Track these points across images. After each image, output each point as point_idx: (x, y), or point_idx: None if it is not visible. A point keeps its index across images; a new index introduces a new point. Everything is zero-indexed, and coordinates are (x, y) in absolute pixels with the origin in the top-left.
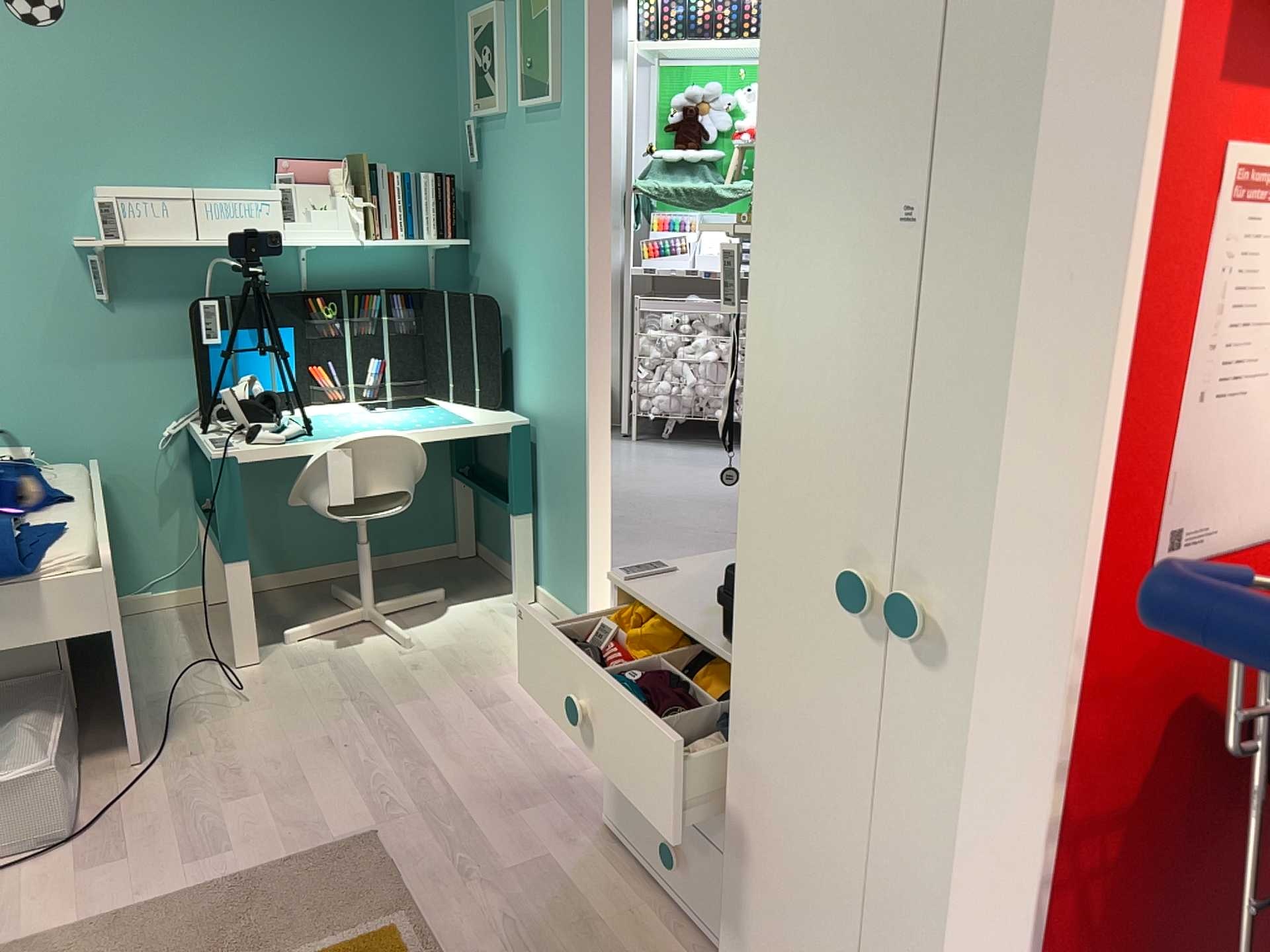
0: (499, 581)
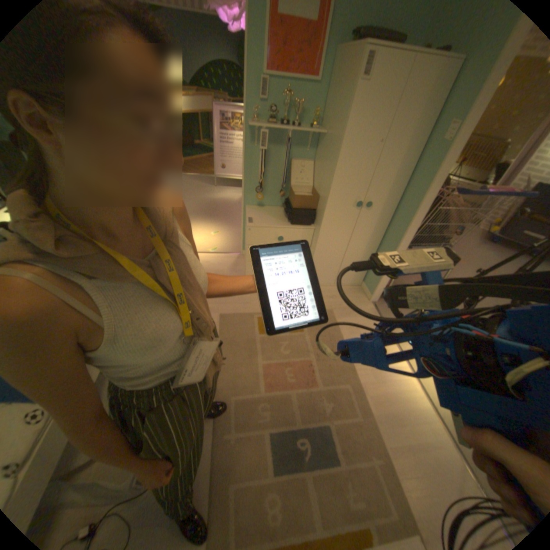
0: None
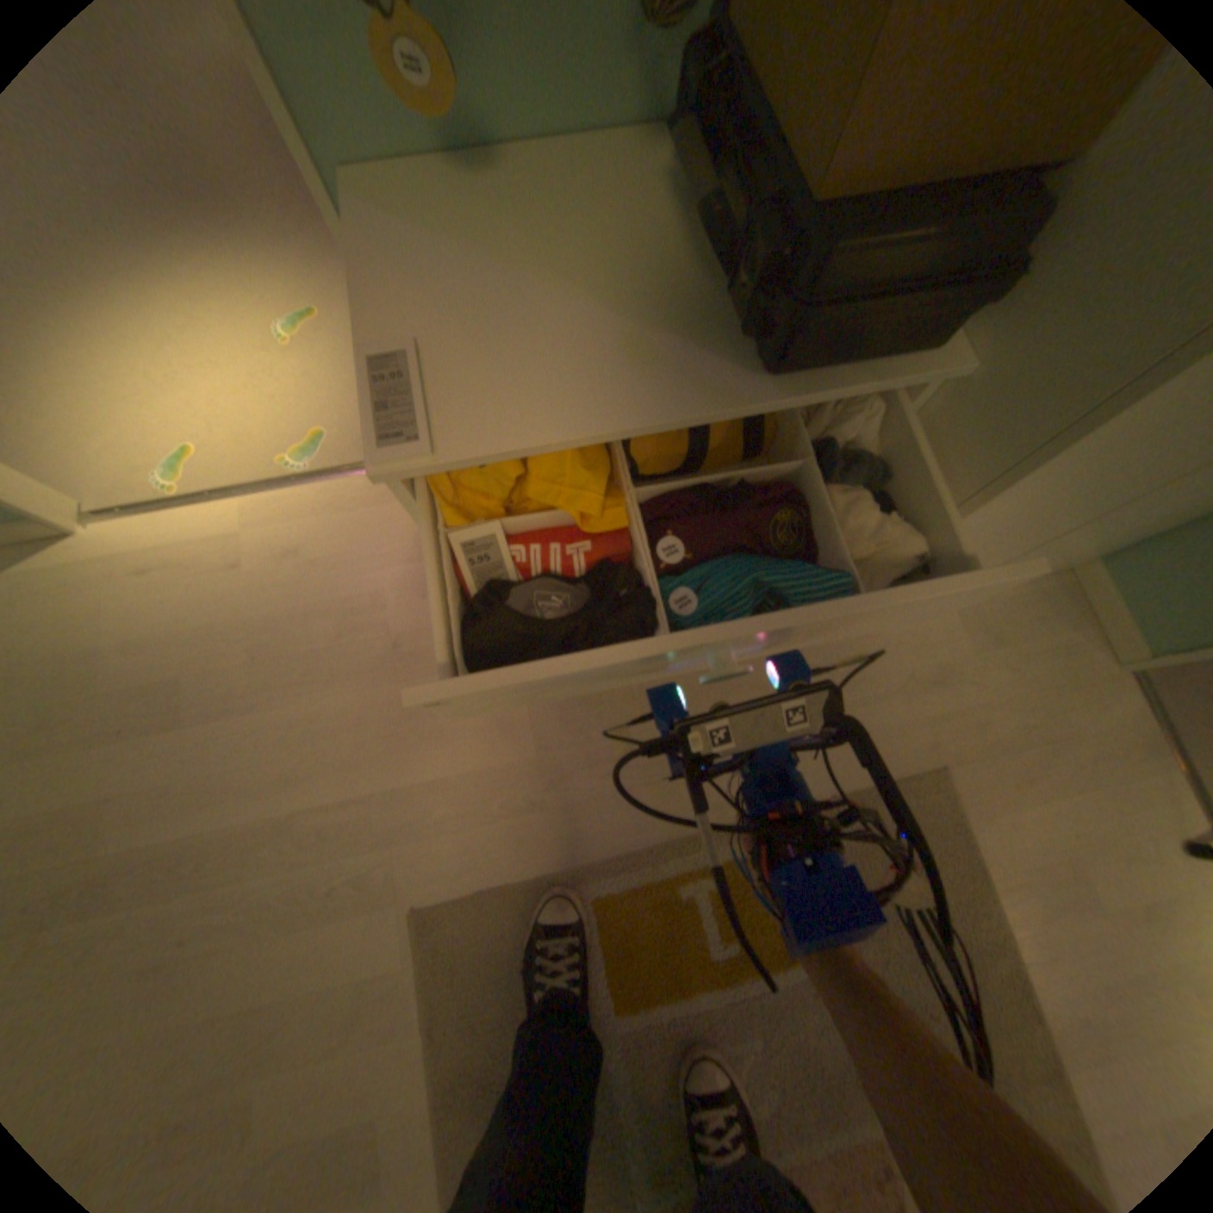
0: None
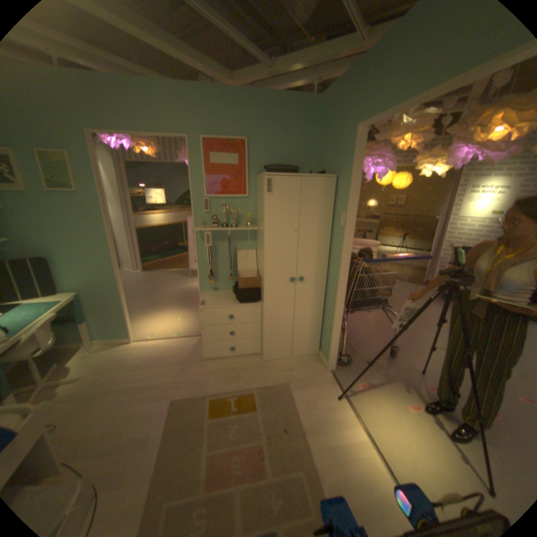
0: (64, 351)
